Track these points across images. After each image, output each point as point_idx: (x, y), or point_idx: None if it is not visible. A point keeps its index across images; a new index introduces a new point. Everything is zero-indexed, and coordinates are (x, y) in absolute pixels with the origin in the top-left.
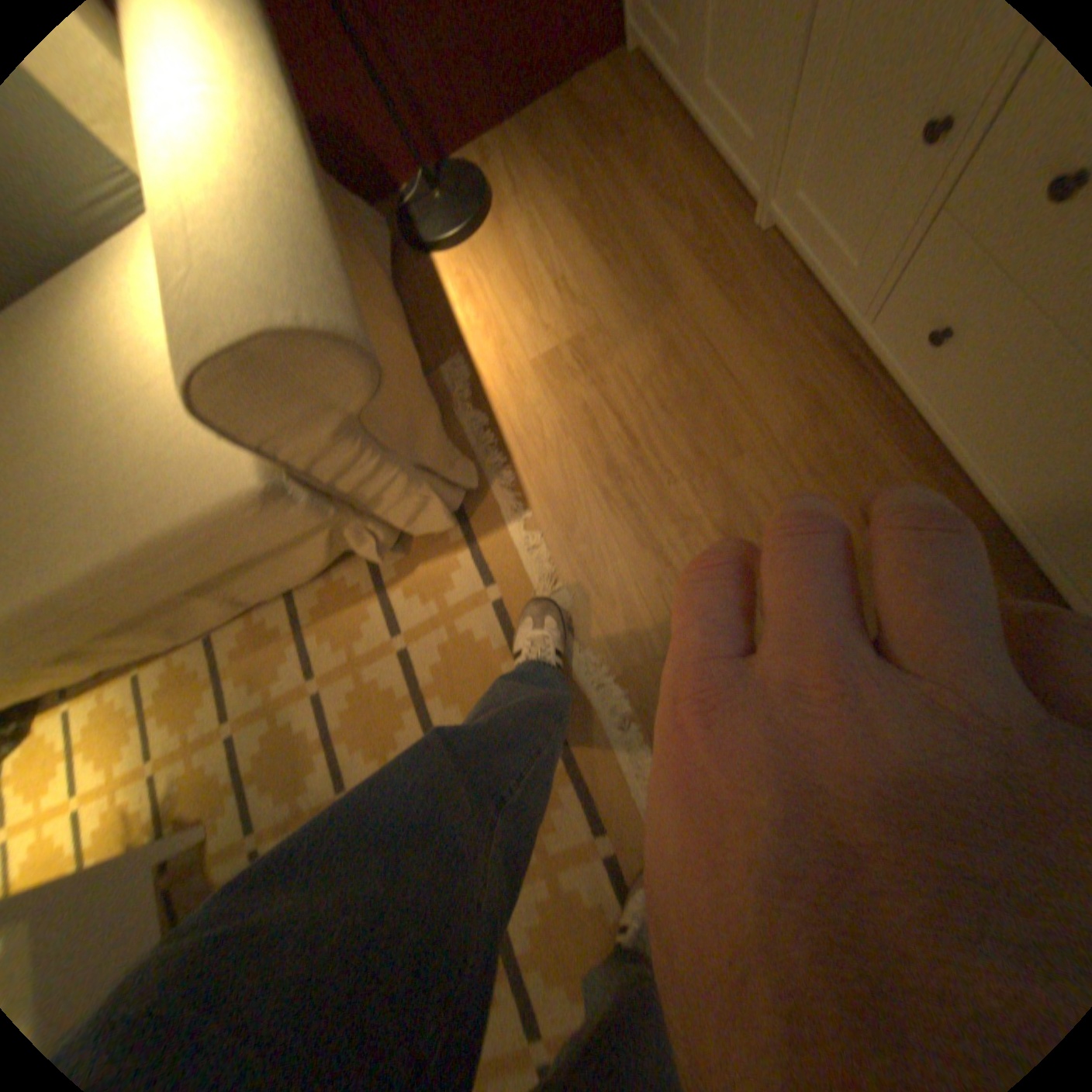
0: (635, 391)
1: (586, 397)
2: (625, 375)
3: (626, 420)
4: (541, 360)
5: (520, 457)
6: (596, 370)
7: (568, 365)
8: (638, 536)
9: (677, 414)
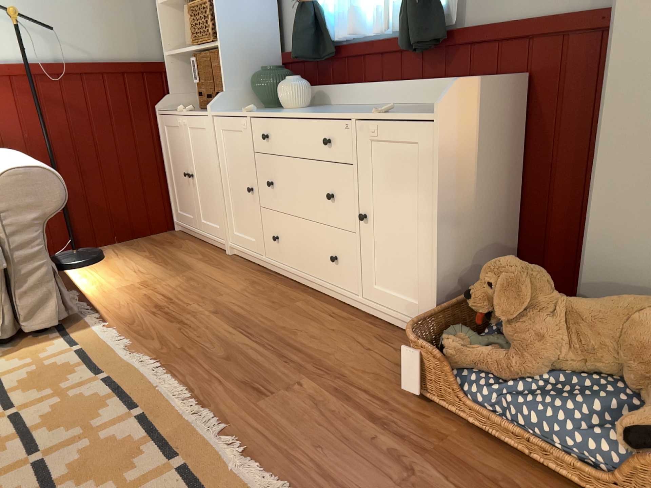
0: (171, 288)
1: (145, 292)
2: (166, 285)
3: (165, 295)
4: (122, 287)
5: (104, 310)
6: (151, 286)
7: (137, 286)
8: (169, 319)
9: (191, 291)
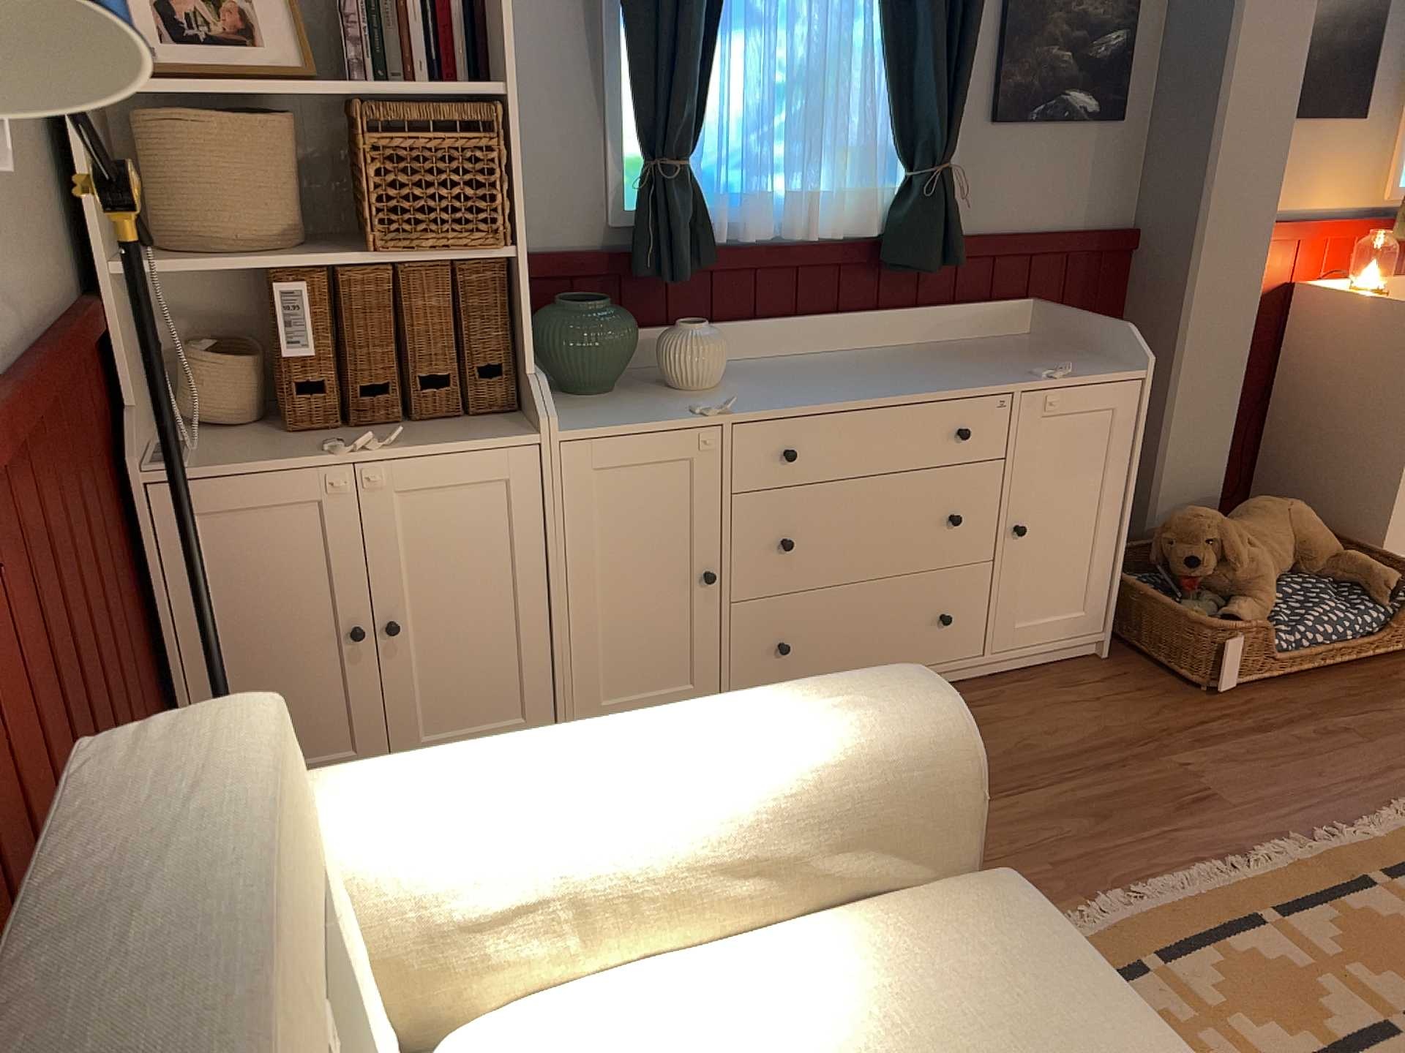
0: None
1: None
2: None
3: None
4: None
5: None
6: None
7: None
8: None
9: None
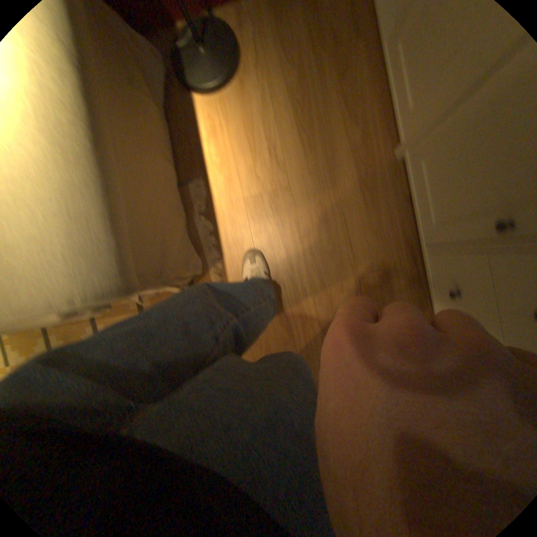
0: (300, 238)
1: (272, 232)
2: (297, 226)
3: (290, 253)
4: (252, 200)
5: (229, 257)
6: (281, 217)
7: (266, 208)
8: (282, 318)
9: (318, 259)
